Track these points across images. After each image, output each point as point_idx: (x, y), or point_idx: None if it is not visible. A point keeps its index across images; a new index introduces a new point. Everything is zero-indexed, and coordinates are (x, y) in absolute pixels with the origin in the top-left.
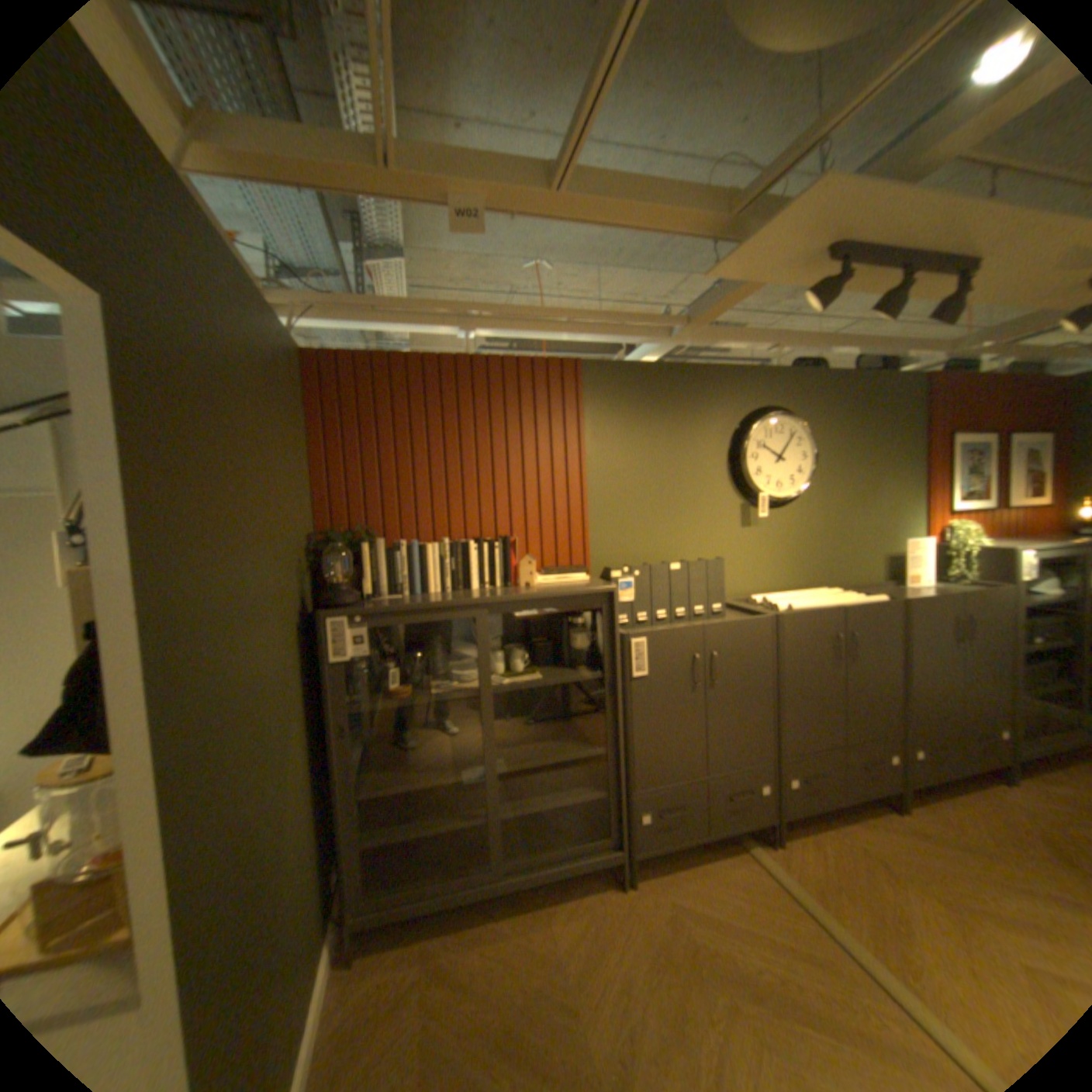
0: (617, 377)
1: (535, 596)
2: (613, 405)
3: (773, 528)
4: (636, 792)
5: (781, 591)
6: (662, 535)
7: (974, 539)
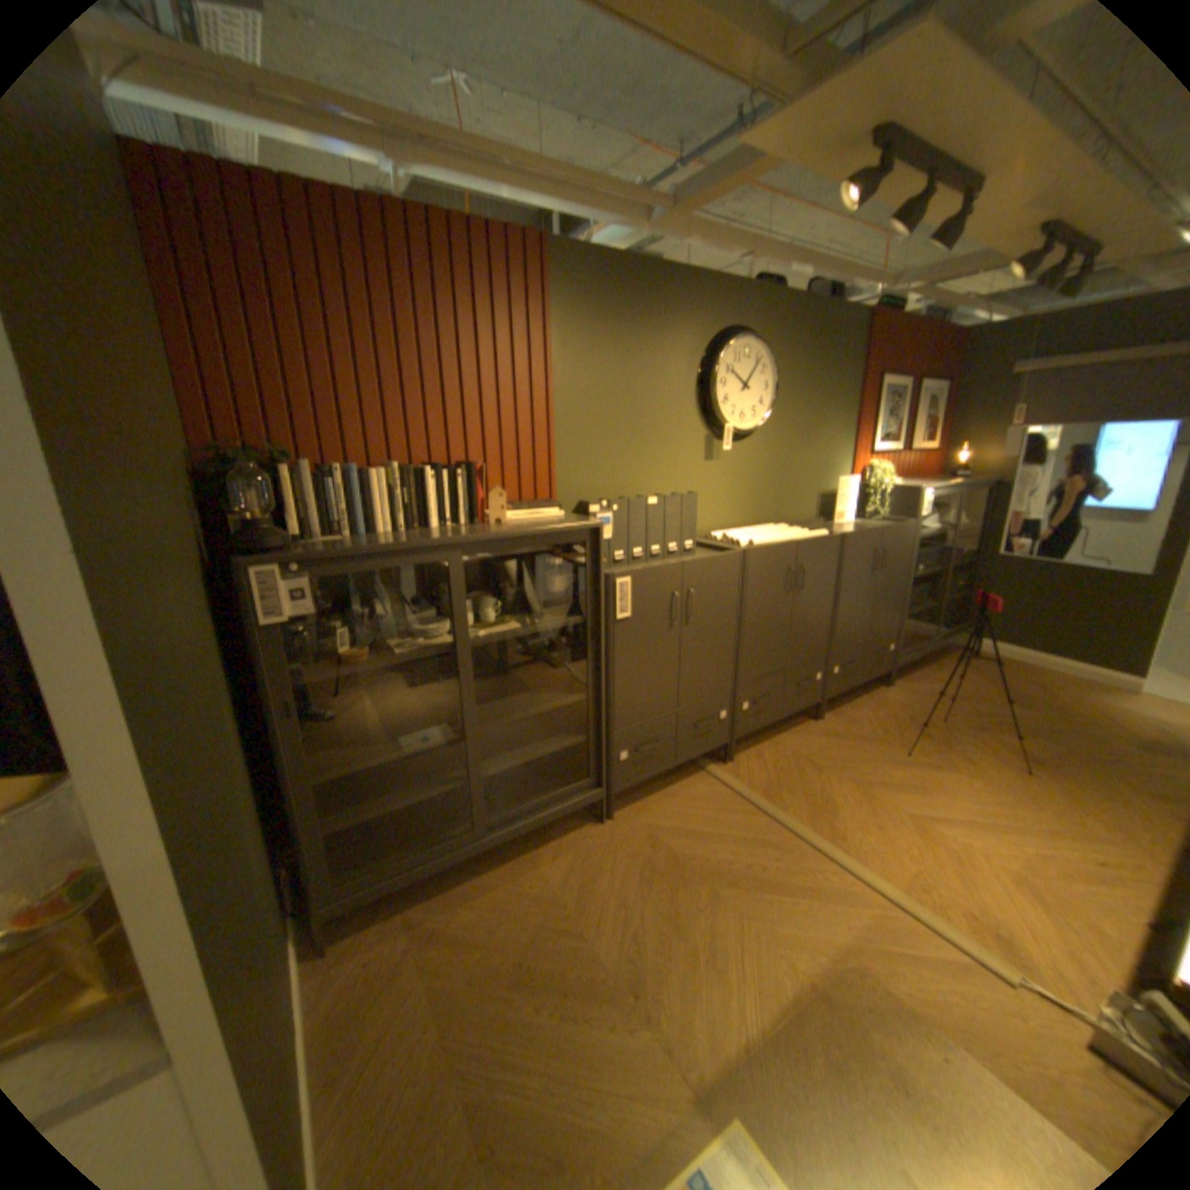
0: (585, 266)
1: (515, 535)
2: (581, 304)
3: (730, 463)
4: (614, 732)
5: (732, 528)
6: (628, 468)
7: (887, 478)
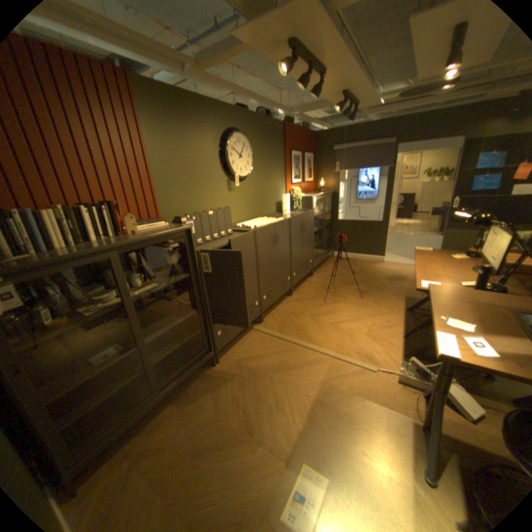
0: (154, 92)
1: (147, 238)
2: (155, 112)
3: (239, 192)
4: (213, 323)
5: (244, 221)
6: (194, 197)
7: (299, 194)
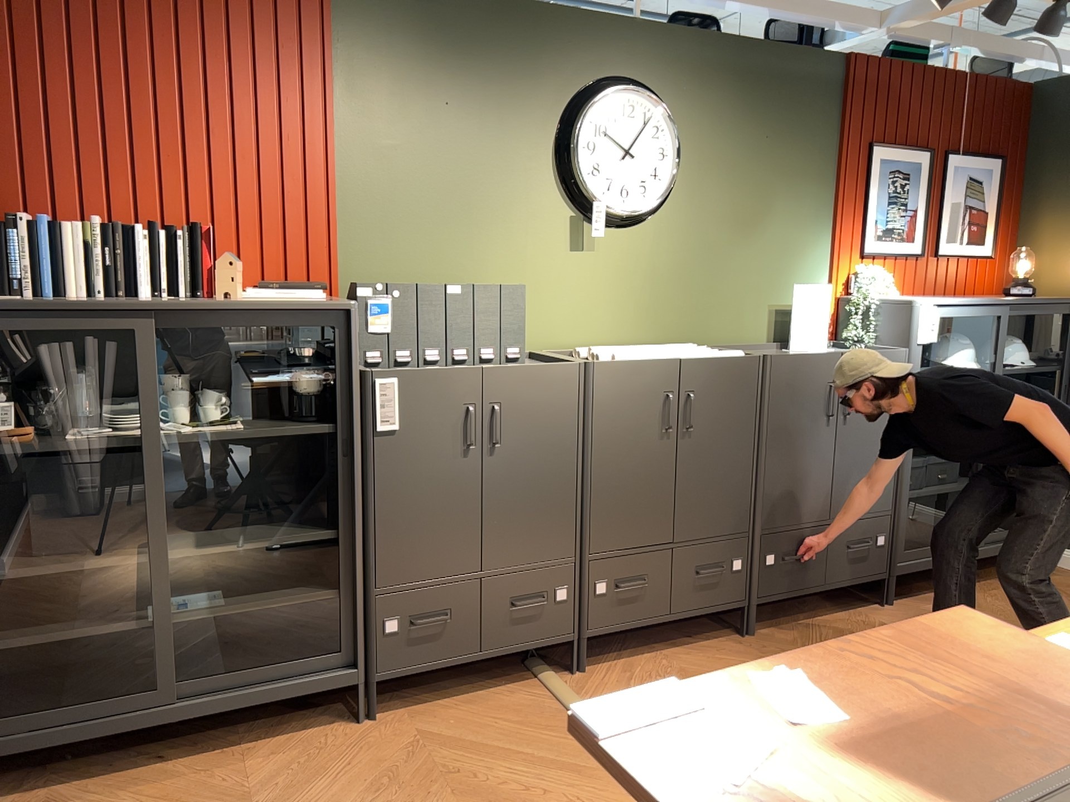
0: (387, 5)
1: (225, 307)
2: (380, 48)
3: (614, 255)
4: (374, 588)
5: (621, 345)
6: (450, 251)
7: (876, 290)
